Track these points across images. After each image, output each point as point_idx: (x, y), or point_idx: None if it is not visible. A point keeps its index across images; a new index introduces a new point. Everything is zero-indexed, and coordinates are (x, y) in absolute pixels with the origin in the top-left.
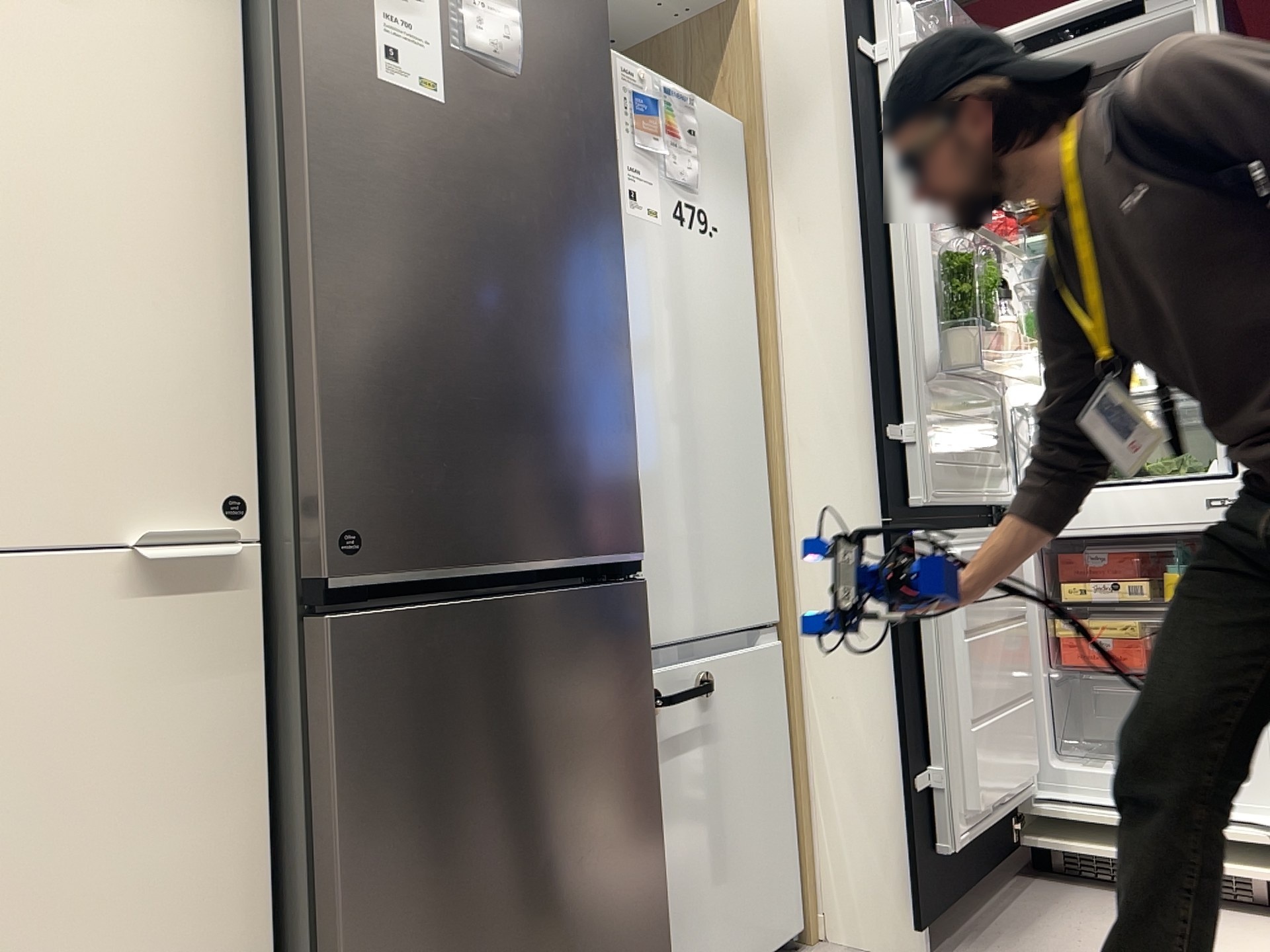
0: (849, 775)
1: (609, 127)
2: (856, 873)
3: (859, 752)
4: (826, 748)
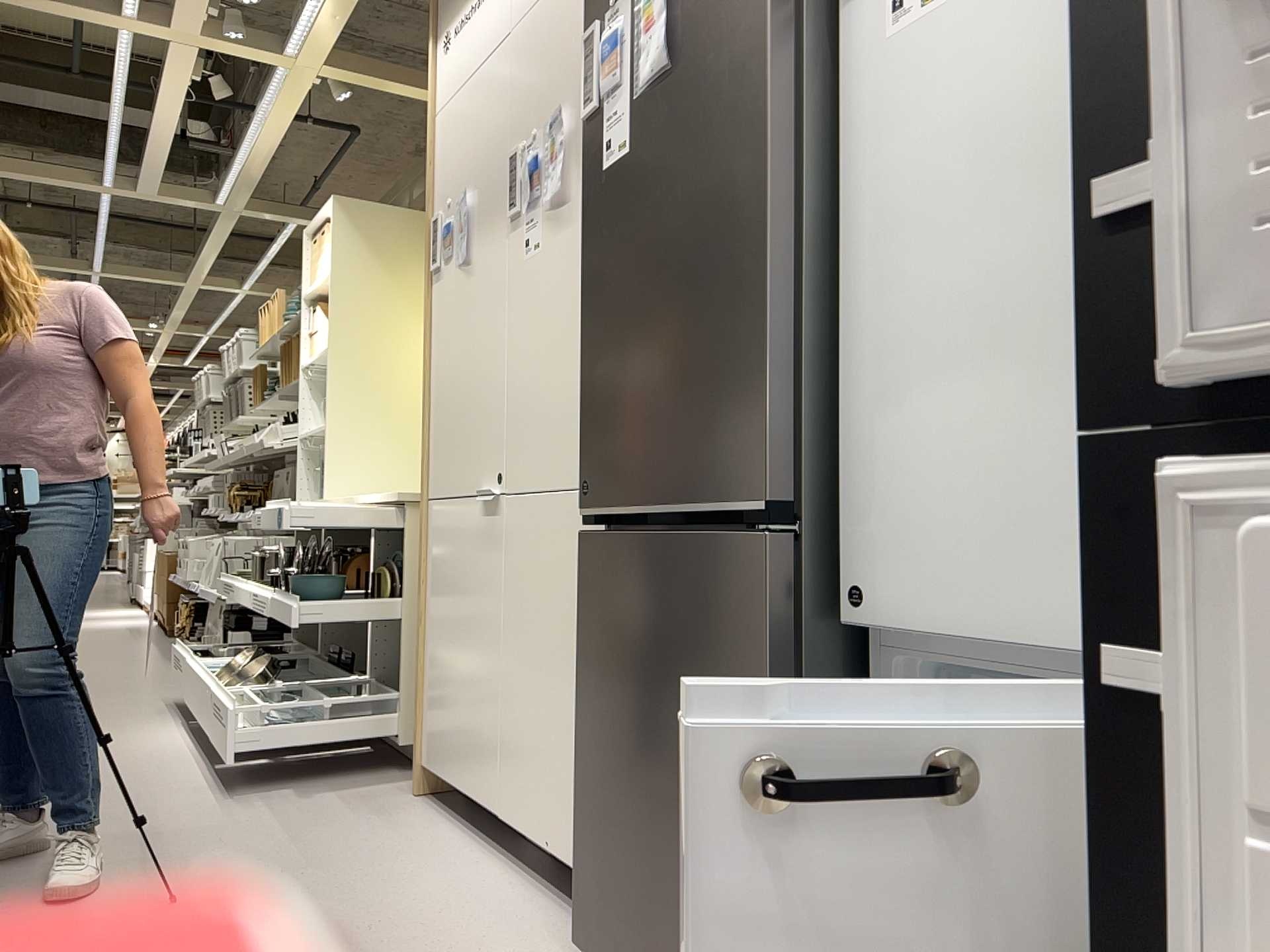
0: None
1: (762, 10)
2: None
3: None
4: None
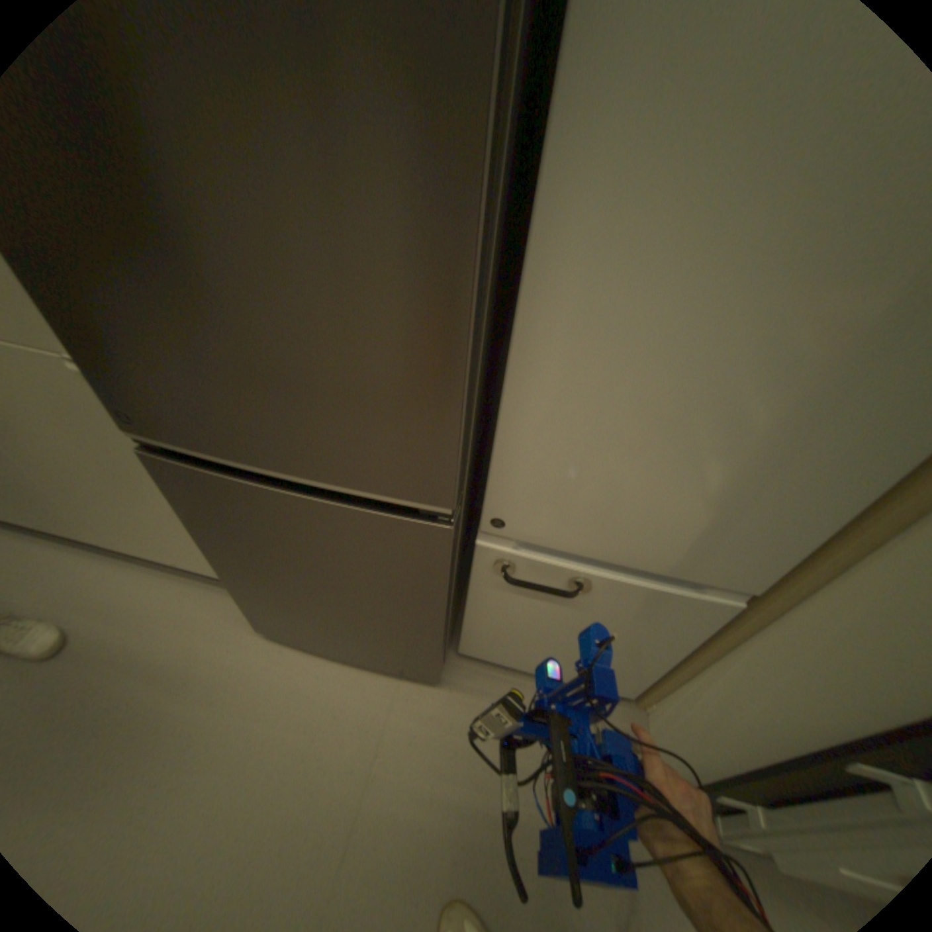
0: (712, 710)
1: None
2: (673, 732)
3: (727, 718)
4: (719, 679)
